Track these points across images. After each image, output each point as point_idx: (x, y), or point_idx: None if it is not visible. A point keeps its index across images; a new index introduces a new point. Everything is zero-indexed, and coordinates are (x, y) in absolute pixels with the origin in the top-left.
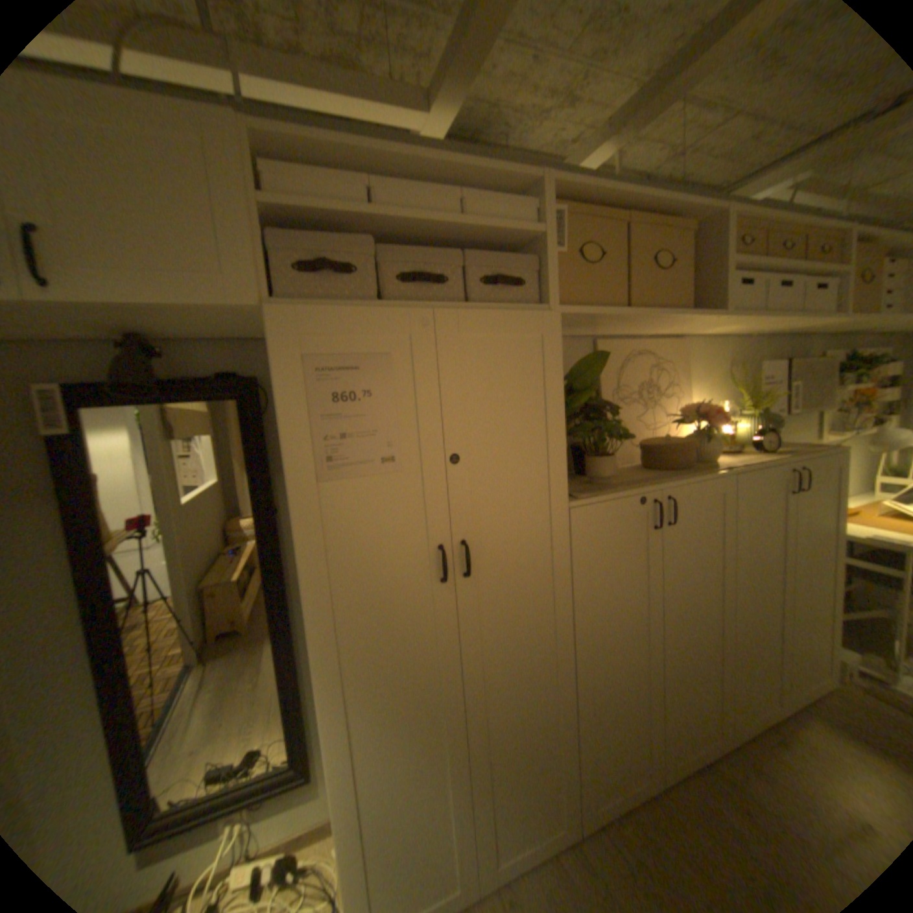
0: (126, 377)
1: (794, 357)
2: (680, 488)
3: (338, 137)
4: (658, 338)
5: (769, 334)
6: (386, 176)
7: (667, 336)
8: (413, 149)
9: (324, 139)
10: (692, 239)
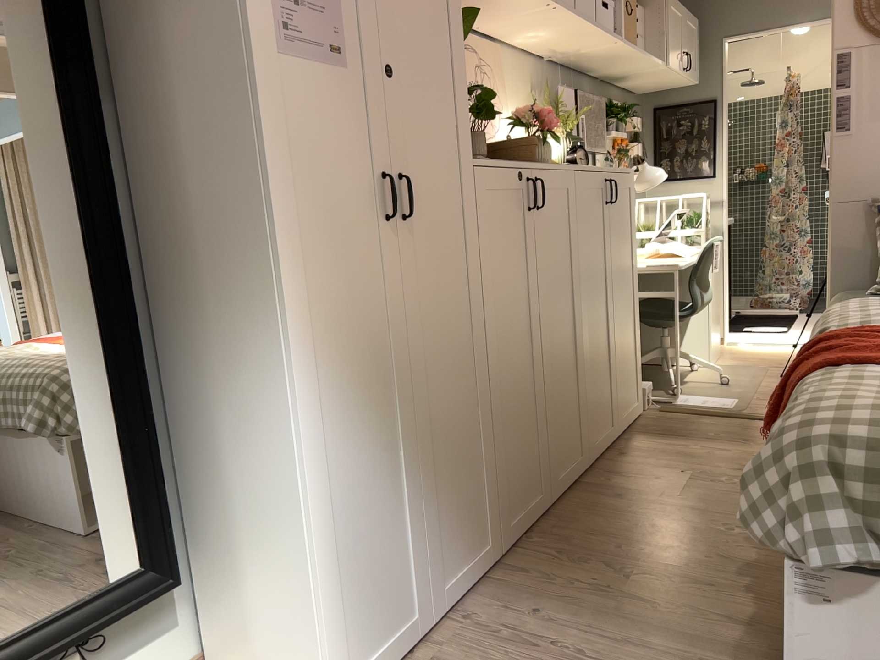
0: None
1: (573, 95)
2: (542, 170)
3: None
4: (478, 35)
5: (556, 63)
6: None
7: (483, 37)
8: None
9: None
10: None
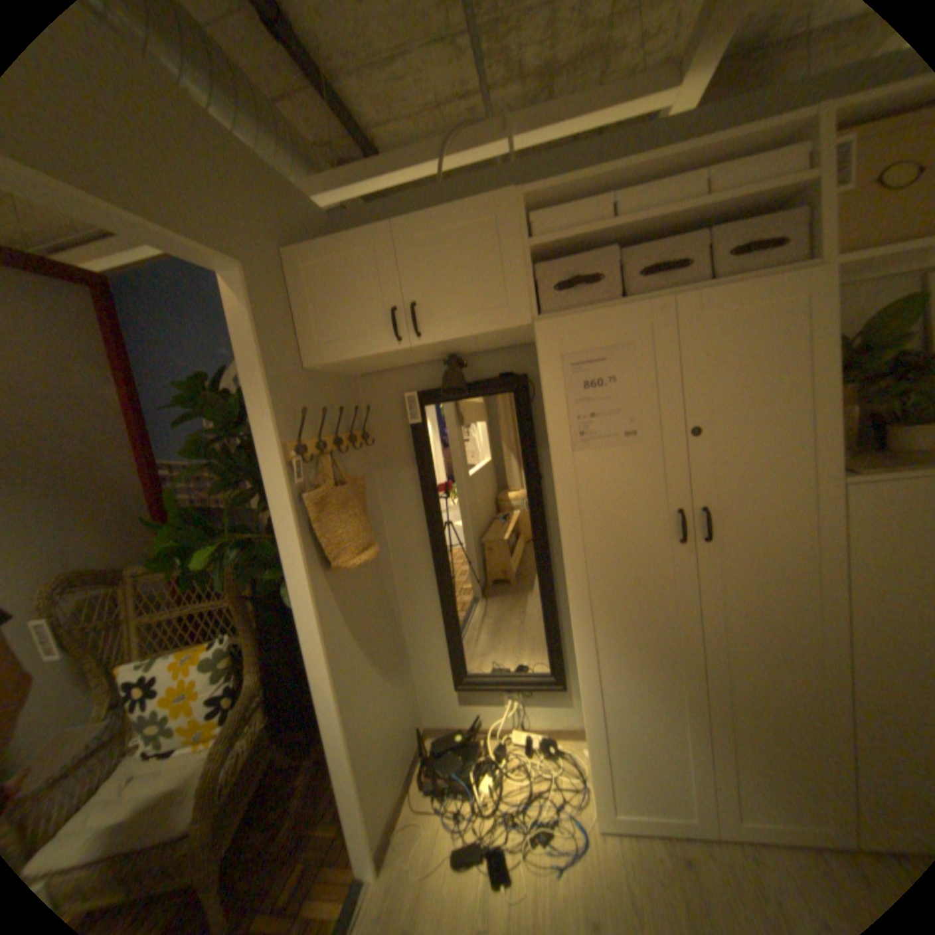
0: (449, 385)
1: None
2: None
3: (589, 174)
4: None
5: None
6: (631, 184)
7: None
8: (656, 155)
9: (578, 180)
10: None
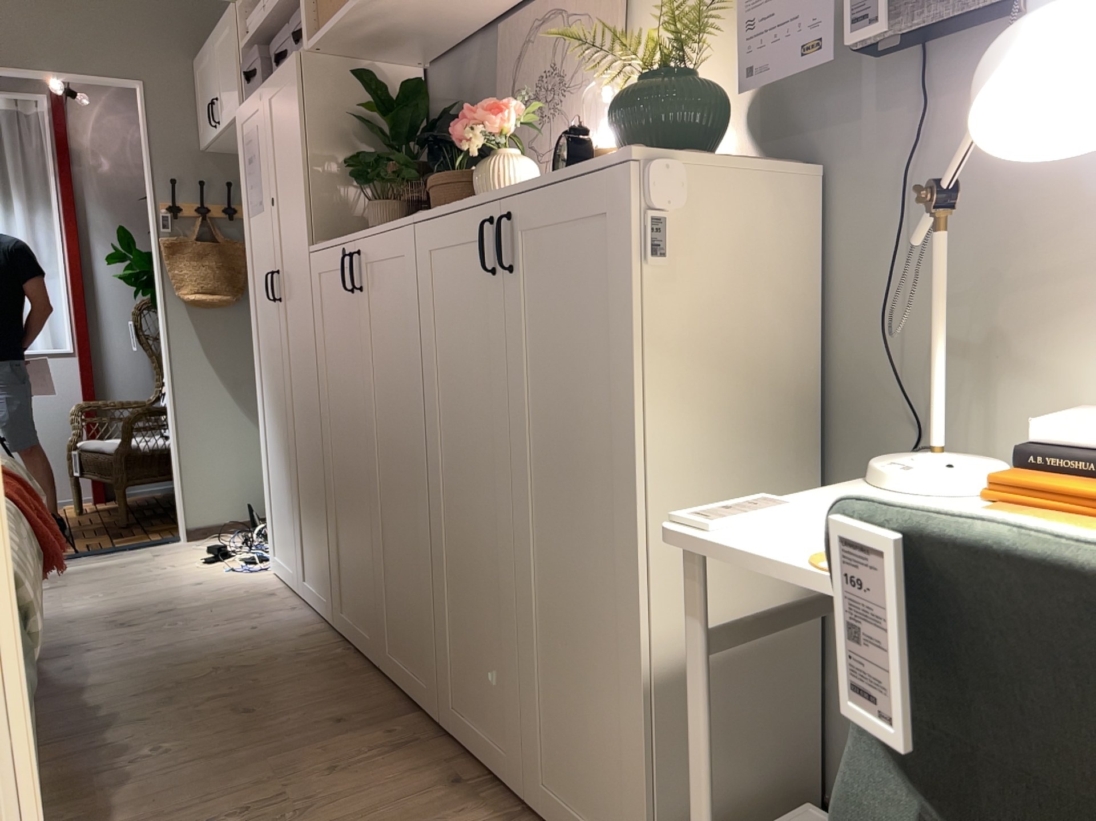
0: None
1: None
2: (363, 240)
3: None
4: None
5: None
6: None
7: None
8: None
9: None
10: None
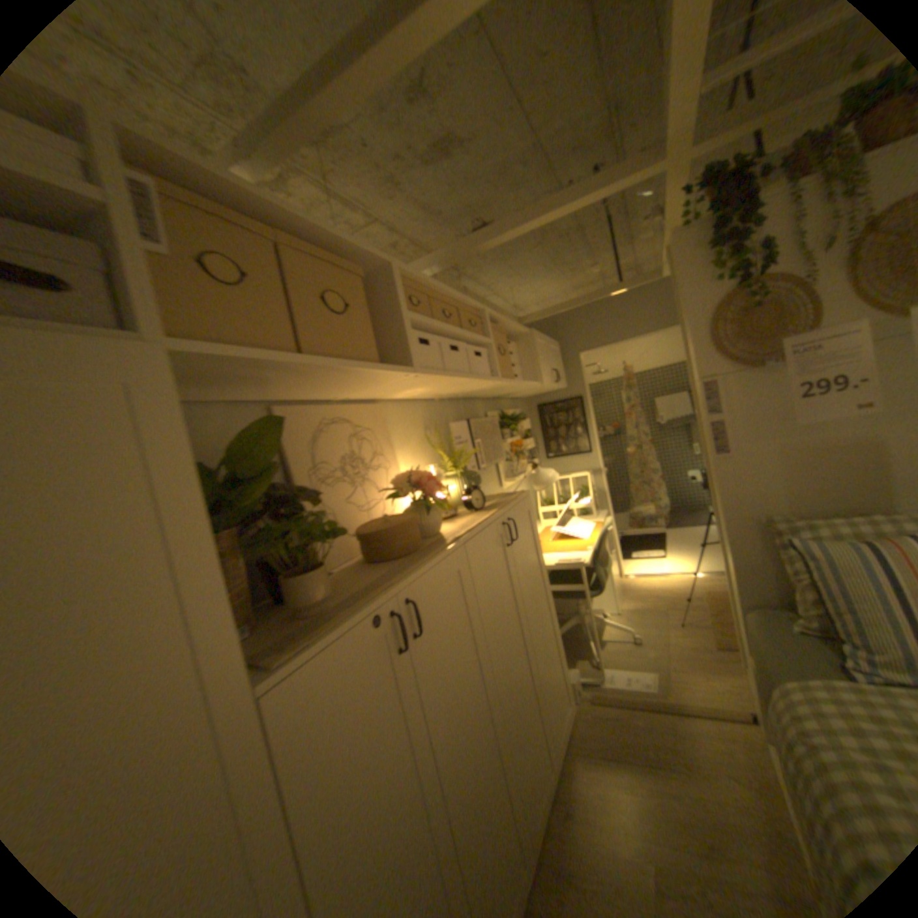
0: None
1: (469, 418)
2: (415, 580)
3: None
4: (351, 402)
5: (448, 398)
6: None
7: (361, 400)
8: None
9: None
10: (363, 290)
